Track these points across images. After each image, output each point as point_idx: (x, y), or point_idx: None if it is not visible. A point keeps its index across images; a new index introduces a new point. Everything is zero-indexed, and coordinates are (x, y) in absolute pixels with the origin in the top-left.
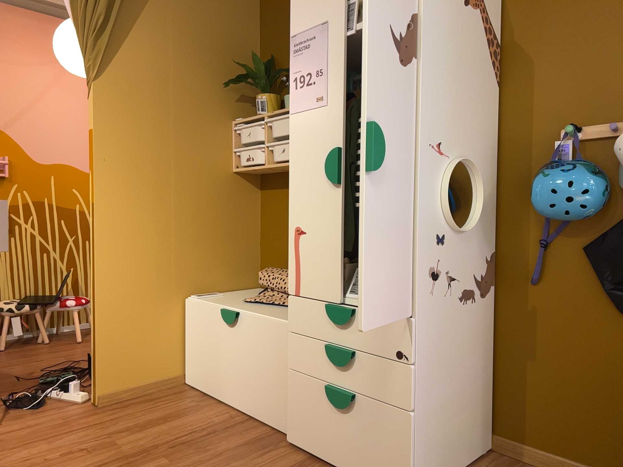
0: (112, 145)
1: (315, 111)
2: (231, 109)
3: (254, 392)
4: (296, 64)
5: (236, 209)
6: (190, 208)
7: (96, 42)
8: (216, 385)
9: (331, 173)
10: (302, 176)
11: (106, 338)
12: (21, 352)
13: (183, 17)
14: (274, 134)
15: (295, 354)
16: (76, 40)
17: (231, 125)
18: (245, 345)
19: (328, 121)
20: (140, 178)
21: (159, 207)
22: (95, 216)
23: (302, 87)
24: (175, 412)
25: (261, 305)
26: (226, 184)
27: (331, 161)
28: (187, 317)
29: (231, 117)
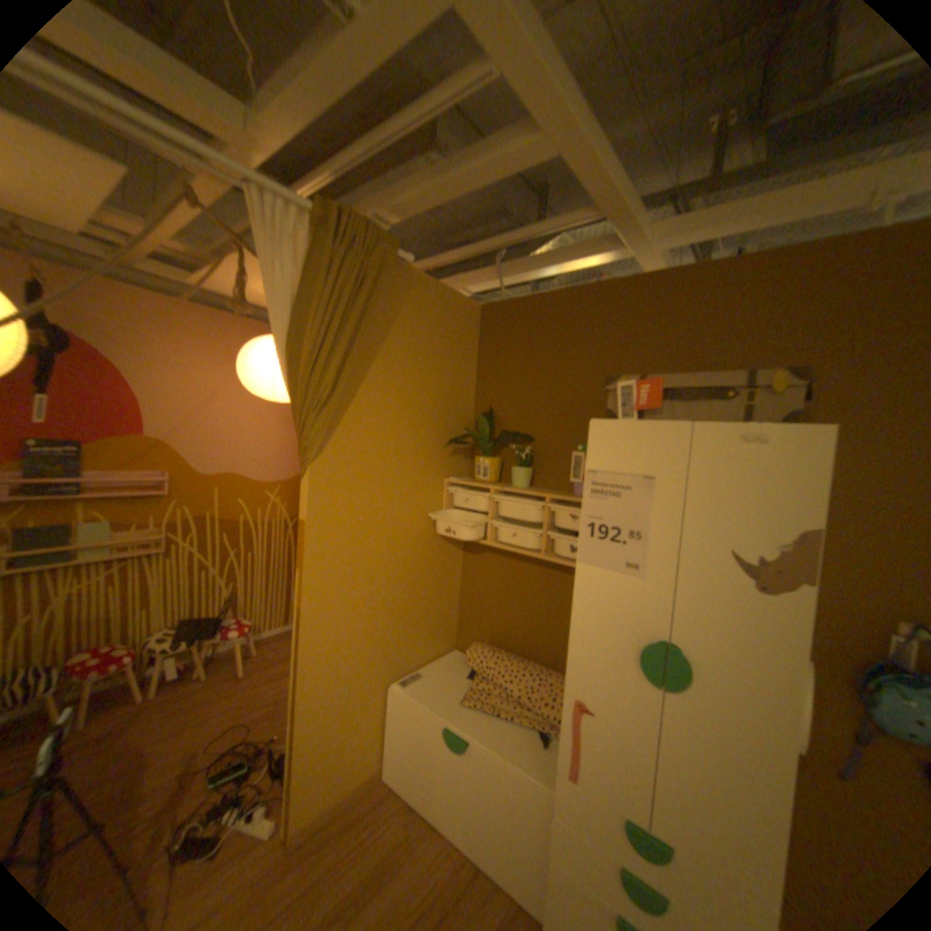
0: (324, 537)
1: (622, 577)
2: (444, 466)
3: (487, 843)
4: (594, 507)
5: (442, 573)
6: (399, 586)
7: (316, 417)
8: (429, 806)
9: (650, 674)
10: (592, 646)
11: (304, 764)
12: (177, 706)
13: (407, 371)
14: (503, 512)
15: (563, 849)
16: (266, 368)
17: (444, 484)
18: (477, 785)
19: (645, 601)
20: (352, 567)
21: (369, 595)
22: (301, 626)
23: (602, 539)
24: (388, 857)
25: (486, 719)
26: (435, 548)
27: (651, 658)
28: (391, 711)
29: (444, 475)
